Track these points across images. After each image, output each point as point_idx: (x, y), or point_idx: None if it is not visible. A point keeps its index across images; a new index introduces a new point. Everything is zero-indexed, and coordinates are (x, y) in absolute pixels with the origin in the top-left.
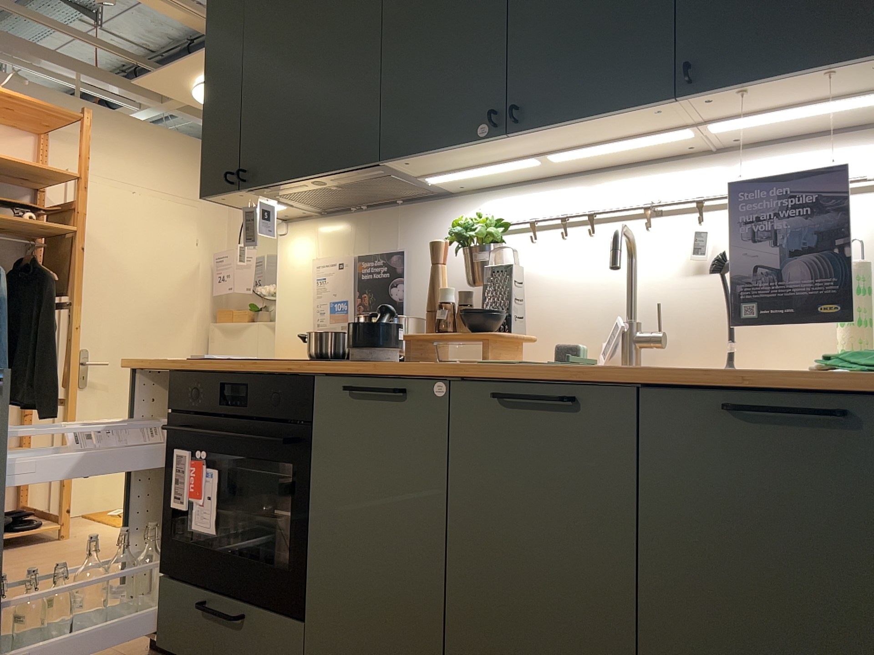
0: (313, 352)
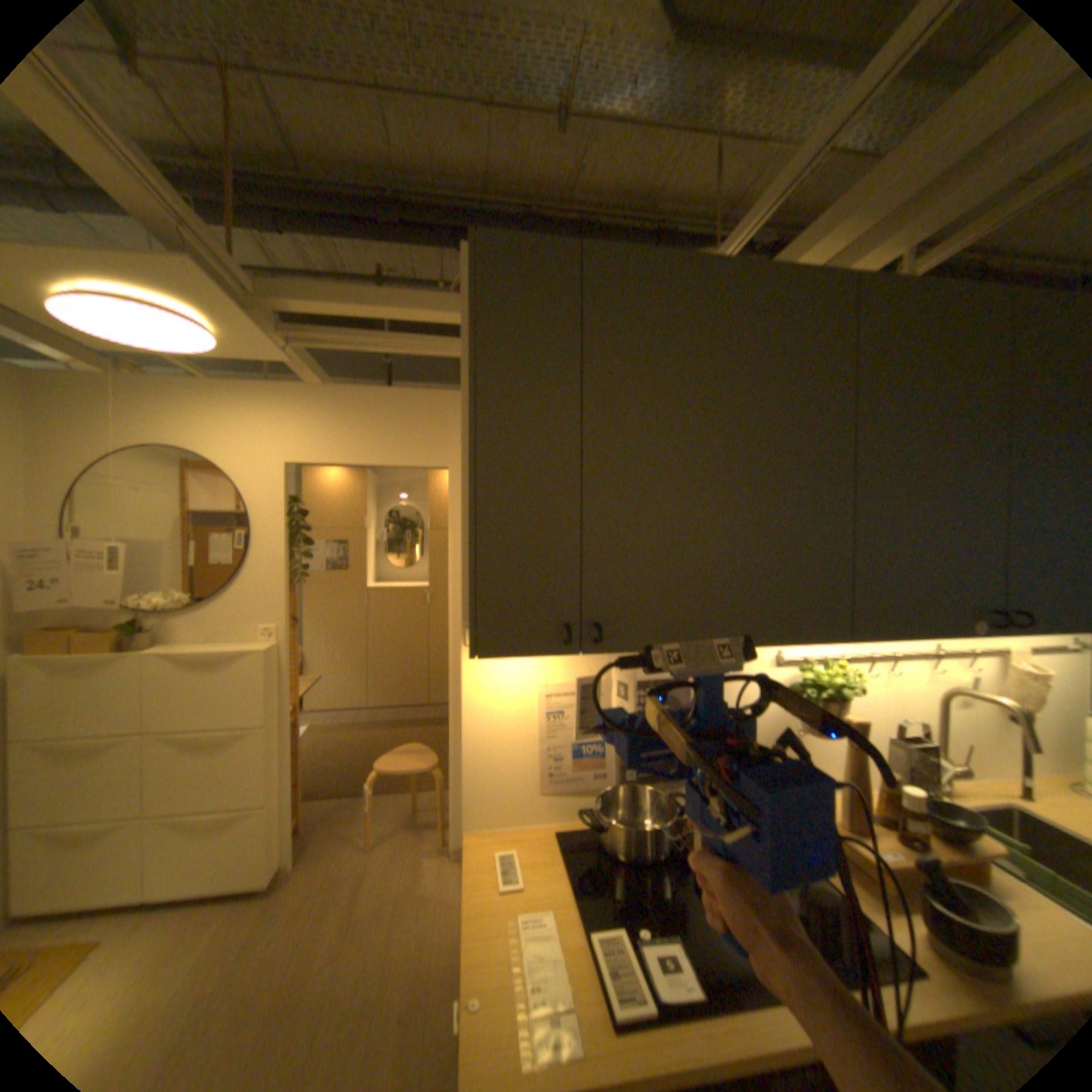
0: (641, 854)
